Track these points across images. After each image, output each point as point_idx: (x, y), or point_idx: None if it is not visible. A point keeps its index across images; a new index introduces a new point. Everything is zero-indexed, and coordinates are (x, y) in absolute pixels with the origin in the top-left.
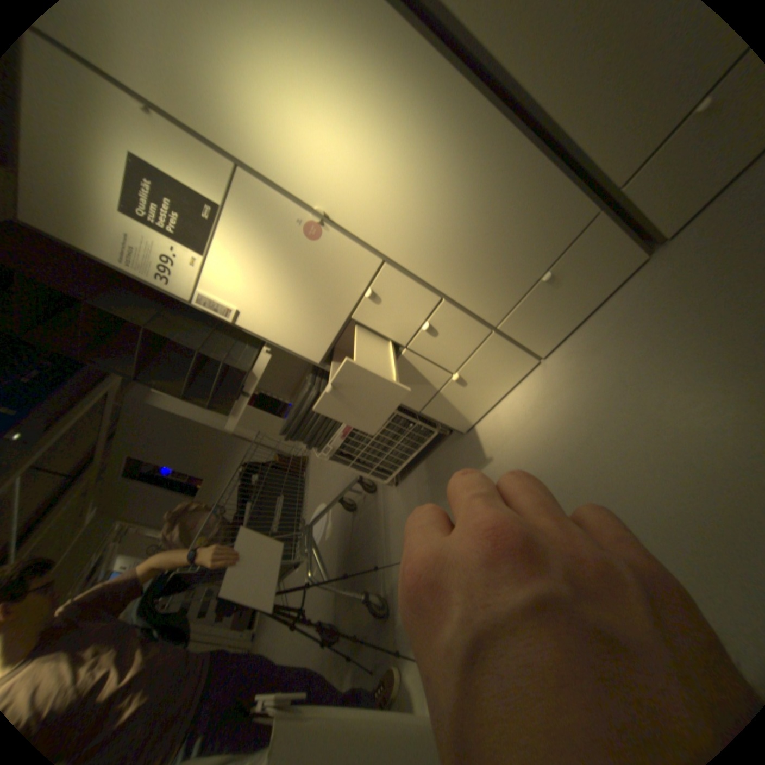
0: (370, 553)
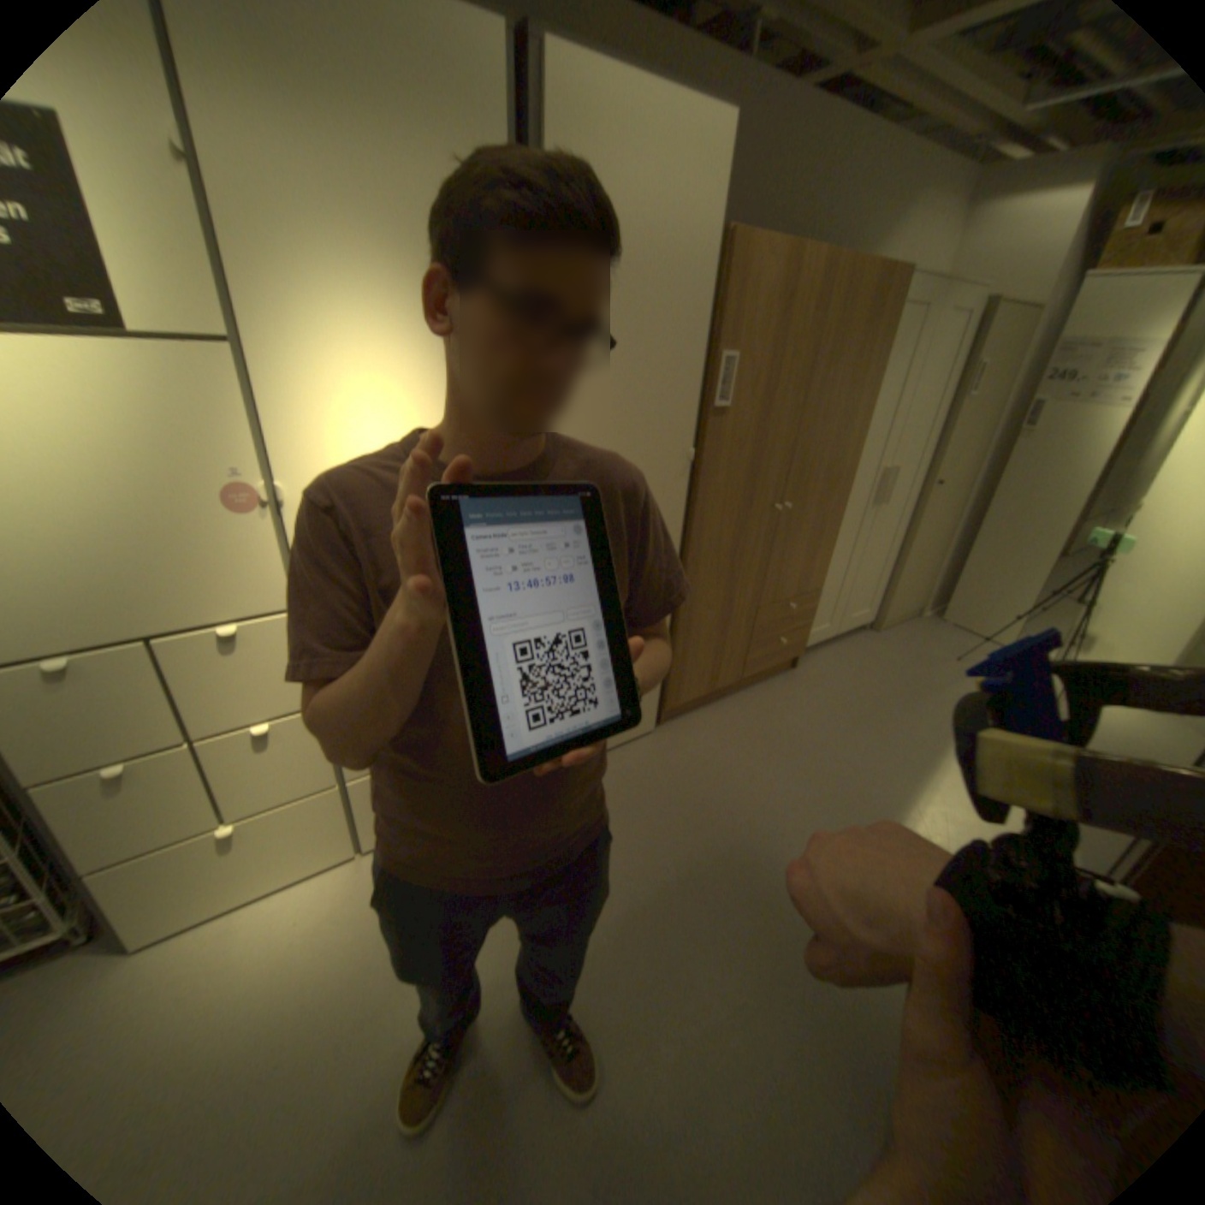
0: None
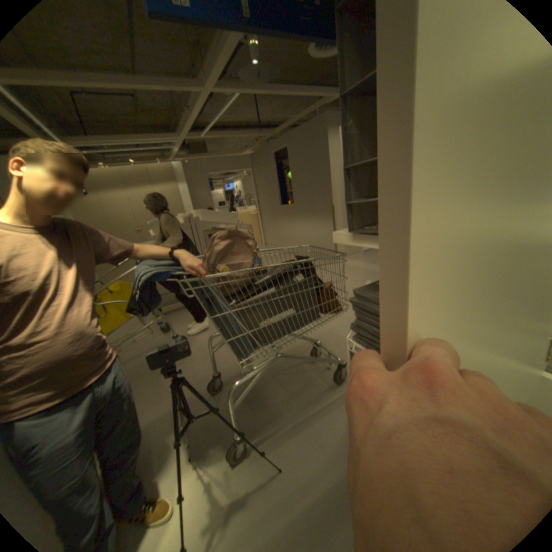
0: (281, 403)
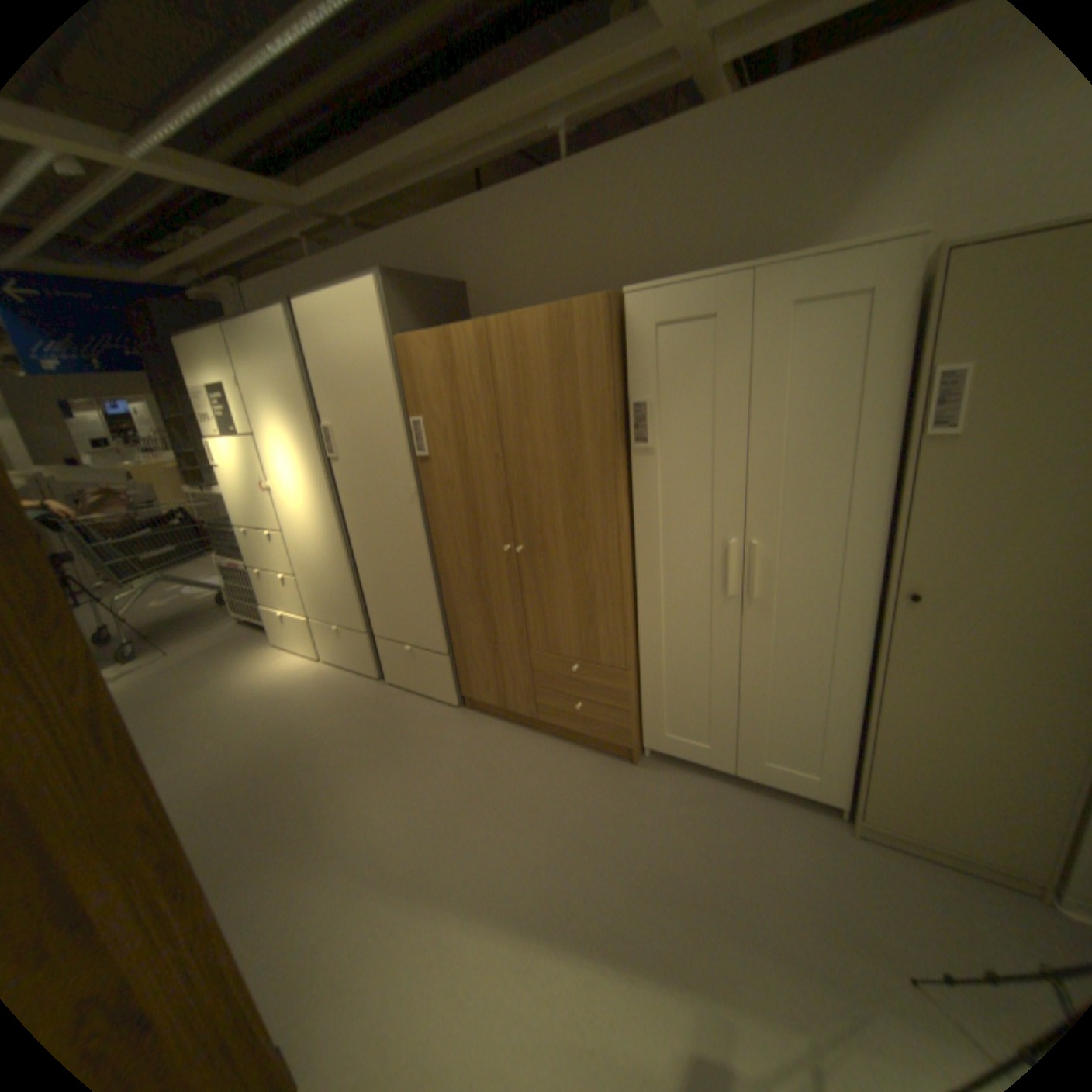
0: (178, 632)
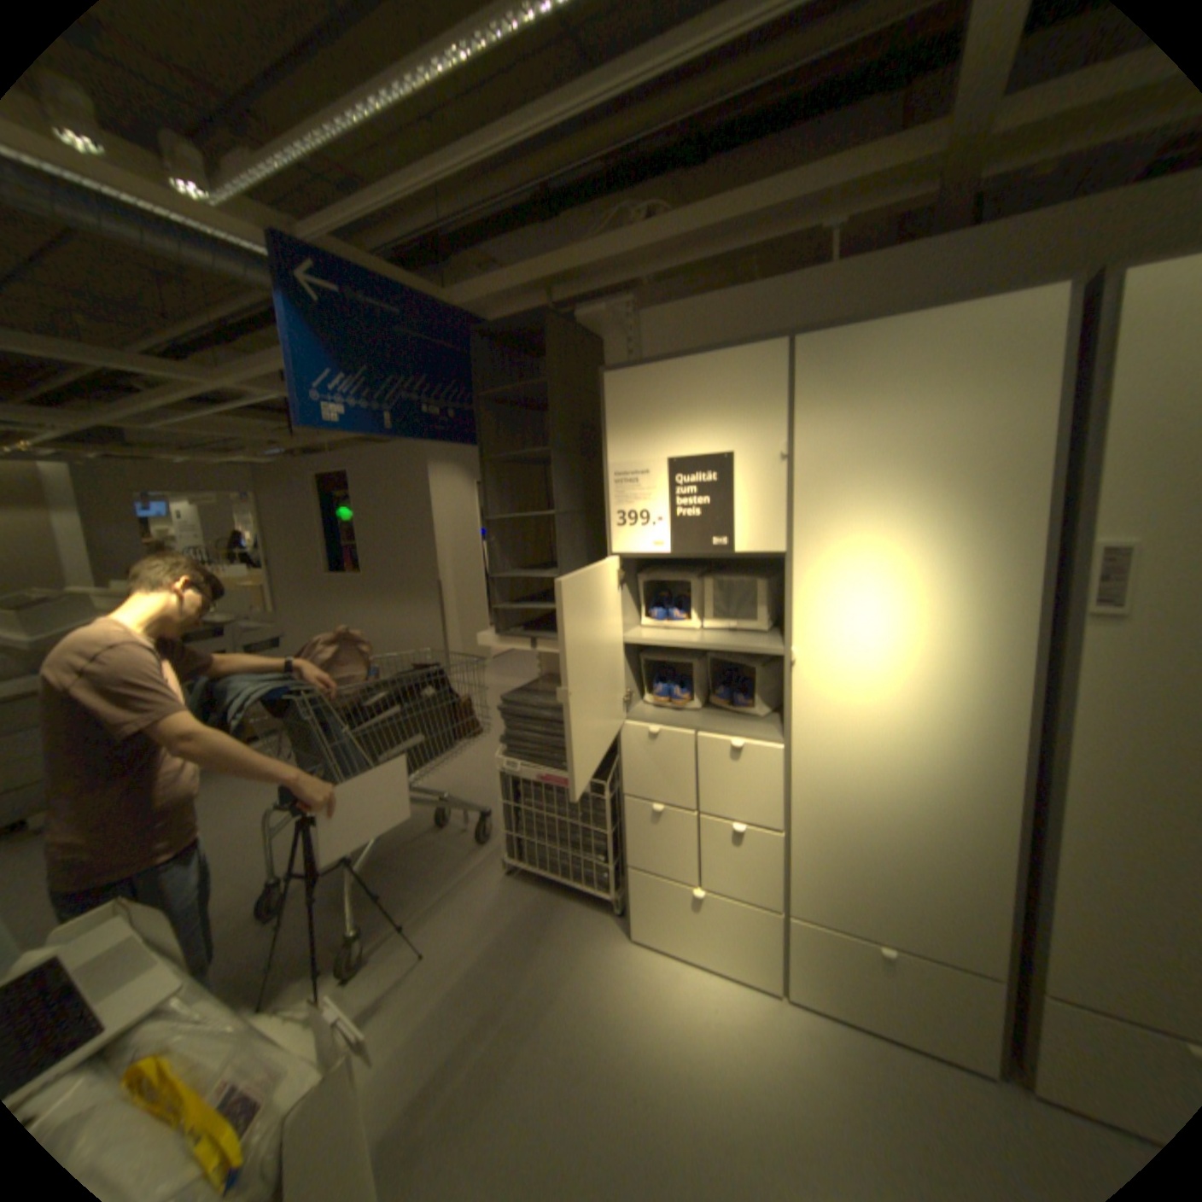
0: (401, 891)
